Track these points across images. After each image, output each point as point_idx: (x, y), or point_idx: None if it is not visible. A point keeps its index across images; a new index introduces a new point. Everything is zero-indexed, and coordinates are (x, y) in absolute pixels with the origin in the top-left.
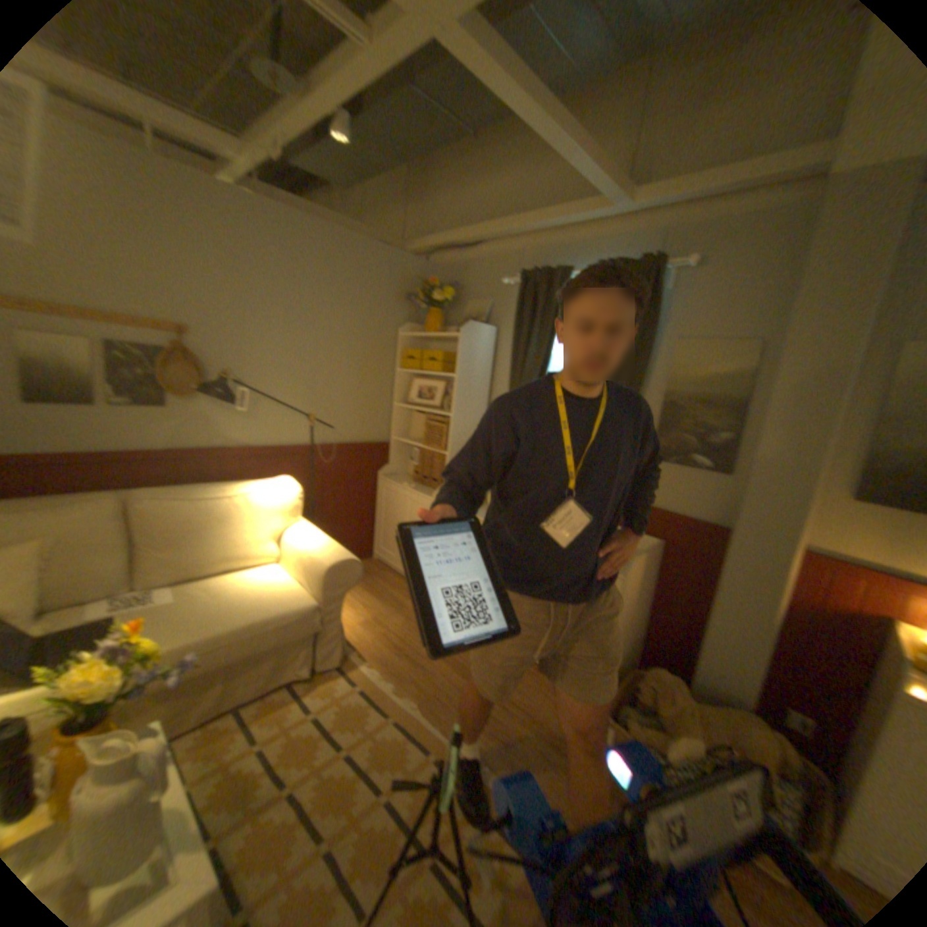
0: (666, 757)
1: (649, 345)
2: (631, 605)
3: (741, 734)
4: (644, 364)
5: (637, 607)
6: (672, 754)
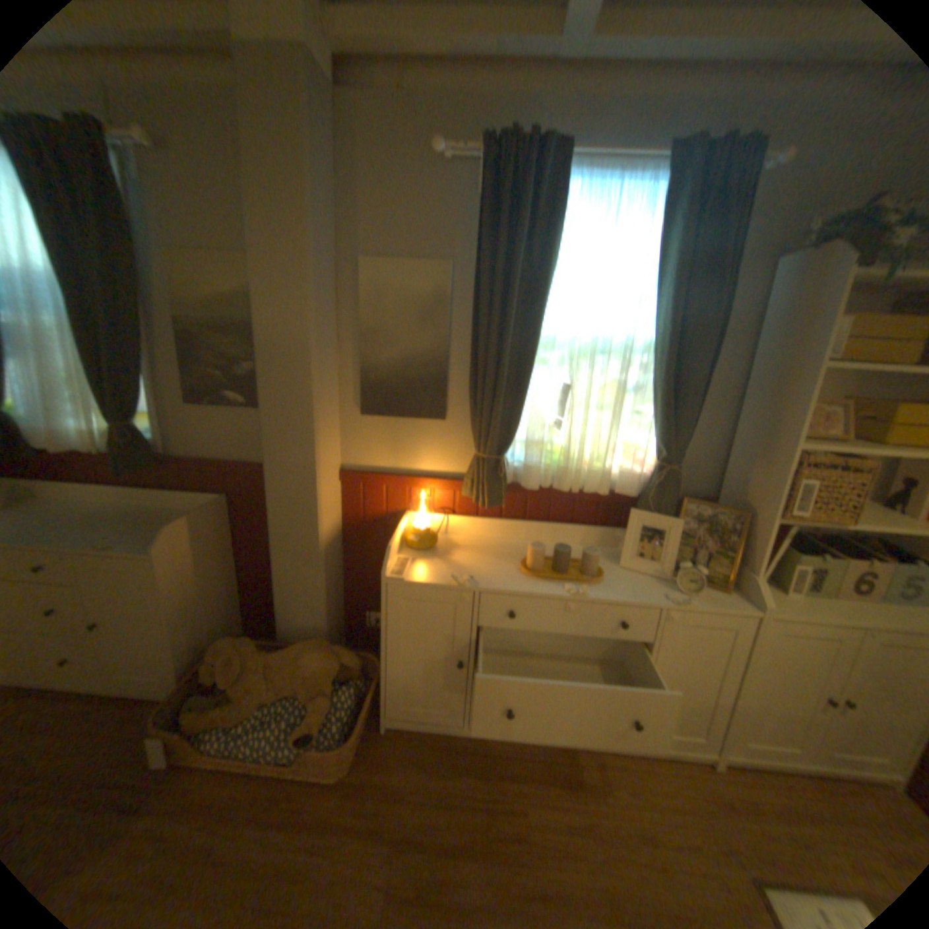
0: (233, 728)
1: (124, 254)
2: (179, 582)
3: (298, 666)
4: (127, 281)
5: (197, 579)
6: (237, 722)
